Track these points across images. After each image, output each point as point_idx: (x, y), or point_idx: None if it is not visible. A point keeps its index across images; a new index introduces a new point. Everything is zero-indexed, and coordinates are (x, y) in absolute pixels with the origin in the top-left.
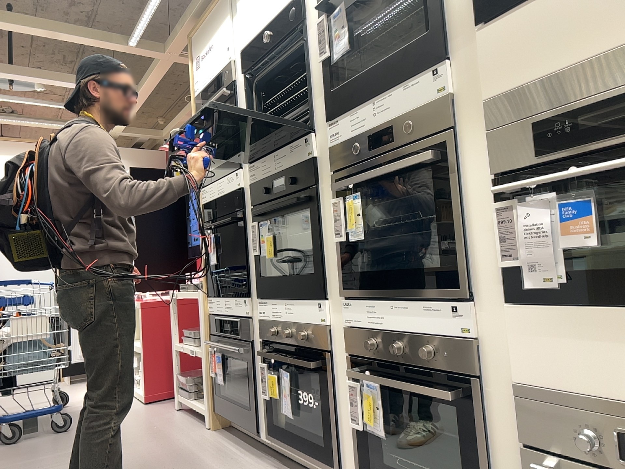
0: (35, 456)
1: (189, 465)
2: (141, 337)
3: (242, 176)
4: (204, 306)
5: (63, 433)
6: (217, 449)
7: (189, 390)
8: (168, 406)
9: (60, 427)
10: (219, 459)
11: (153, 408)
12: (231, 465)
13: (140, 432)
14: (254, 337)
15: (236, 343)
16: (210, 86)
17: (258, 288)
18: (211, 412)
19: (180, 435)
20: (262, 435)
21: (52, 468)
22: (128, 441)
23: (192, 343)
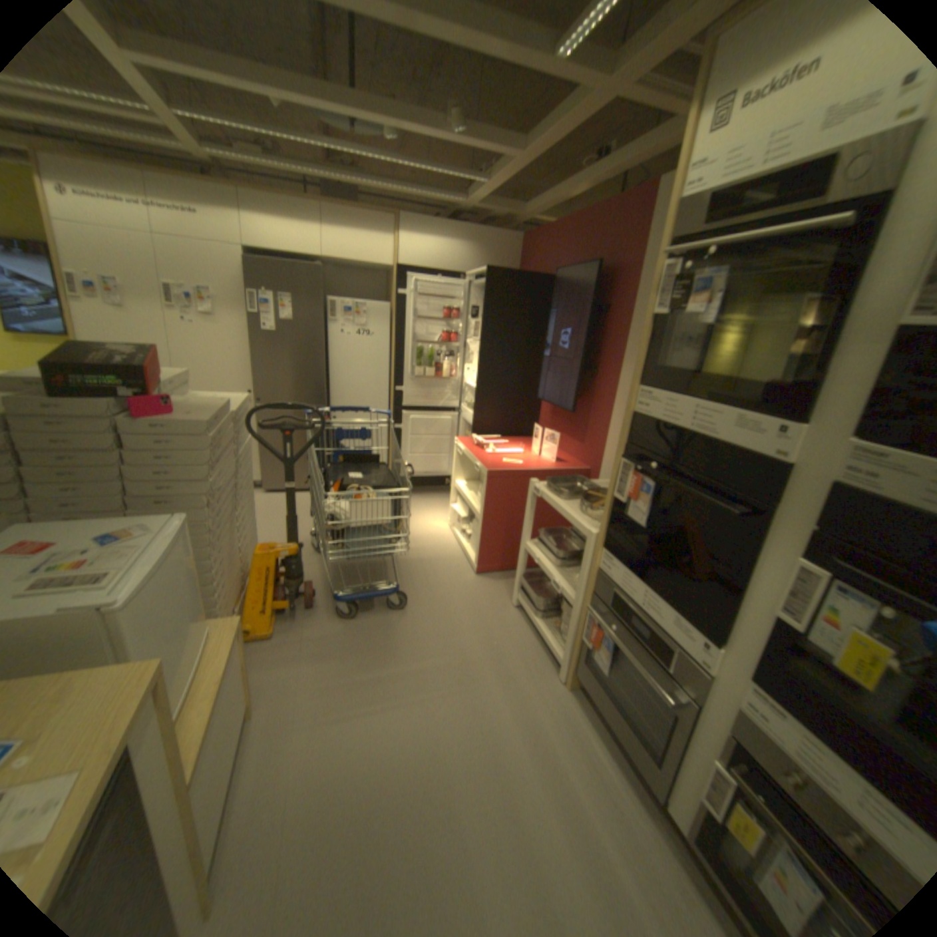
0: (371, 666)
1: (558, 798)
2: (481, 511)
3: (804, 443)
4: (596, 558)
5: (396, 615)
6: (587, 761)
7: (535, 608)
8: (501, 593)
9: (393, 599)
10: (597, 801)
11: (486, 592)
12: (619, 833)
13: (479, 653)
14: (709, 707)
15: (657, 669)
16: (755, 184)
17: (767, 673)
18: (573, 677)
19: (529, 687)
20: (673, 814)
21: (391, 713)
22: (469, 674)
23: (548, 557)
